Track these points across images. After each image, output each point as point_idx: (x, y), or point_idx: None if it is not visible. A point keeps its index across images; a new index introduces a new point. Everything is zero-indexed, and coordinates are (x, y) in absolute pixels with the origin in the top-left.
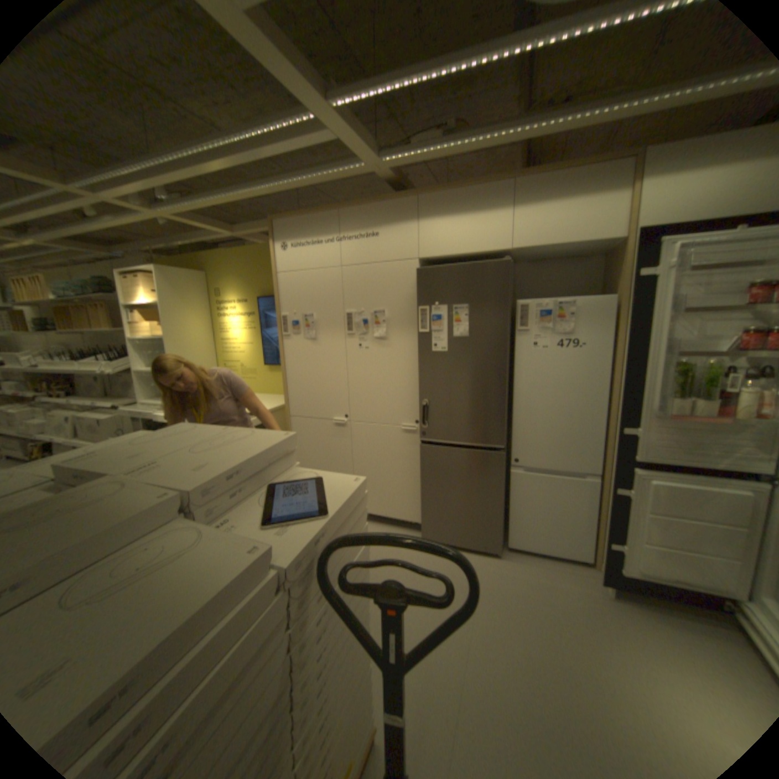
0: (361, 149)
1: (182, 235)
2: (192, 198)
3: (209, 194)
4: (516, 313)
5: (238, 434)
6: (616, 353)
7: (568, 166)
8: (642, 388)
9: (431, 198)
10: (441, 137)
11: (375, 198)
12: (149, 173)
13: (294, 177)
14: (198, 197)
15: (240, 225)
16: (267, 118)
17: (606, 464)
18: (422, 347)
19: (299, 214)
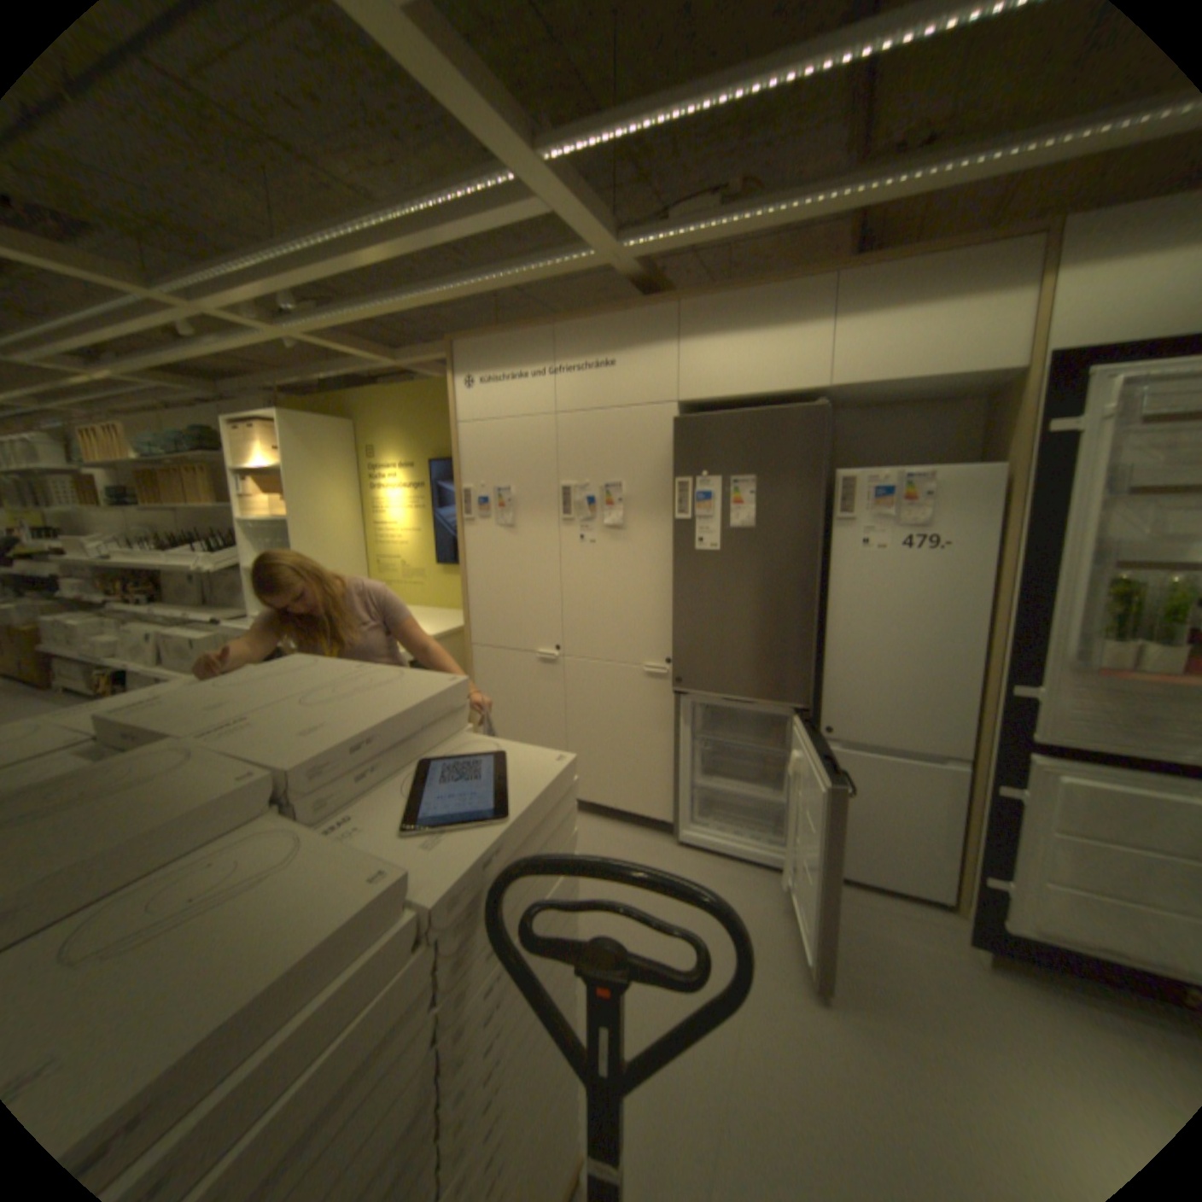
0: (590, 227)
1: (322, 364)
2: (334, 308)
3: (359, 302)
4: (835, 491)
5: (381, 676)
6: (1005, 559)
7: (930, 250)
8: (1049, 619)
9: (700, 305)
10: (718, 207)
11: (612, 306)
12: (269, 270)
13: (487, 274)
14: (342, 306)
15: (407, 349)
16: (444, 181)
17: (981, 742)
18: (680, 542)
19: (494, 332)
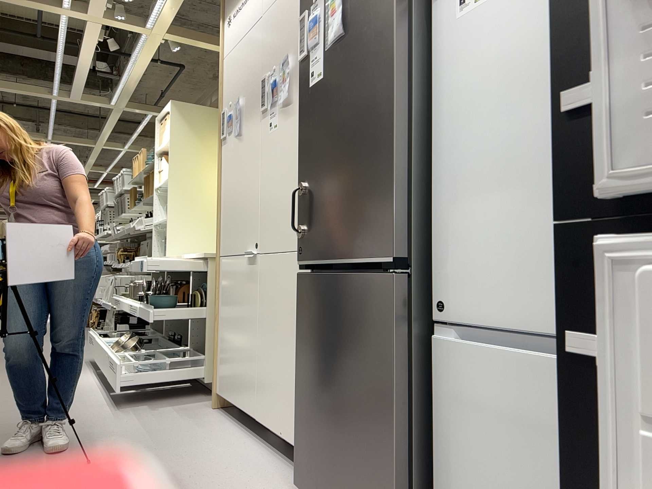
0: None
1: None
2: None
3: None
4: None
5: None
6: None
7: None
8: None
9: None
10: None
11: None
12: None
13: None
14: None
15: None
16: None
17: None
18: (302, 85)
19: None
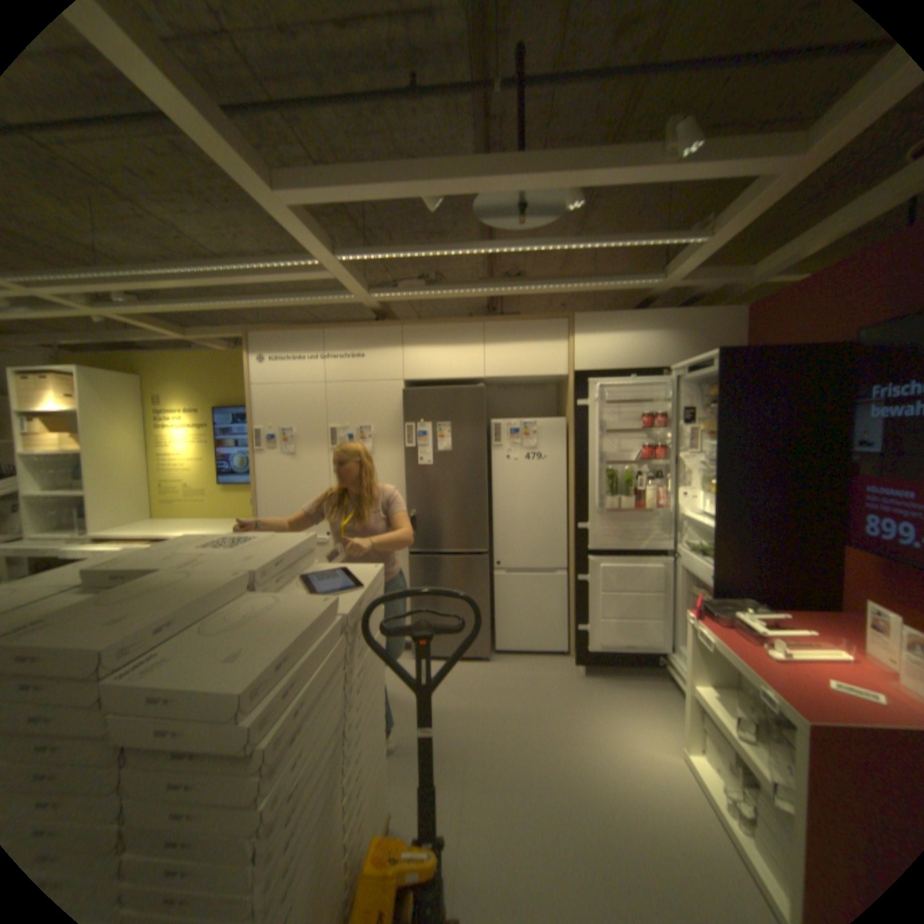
0: (356, 288)
1: (112, 333)
2: (156, 304)
3: (179, 303)
4: (491, 432)
5: (252, 542)
6: (569, 464)
7: (523, 319)
8: (587, 491)
9: (415, 331)
10: (424, 286)
11: (362, 325)
12: (118, 280)
13: (283, 300)
14: (163, 304)
15: (196, 330)
16: (273, 258)
17: (569, 558)
18: (409, 461)
19: (281, 330)
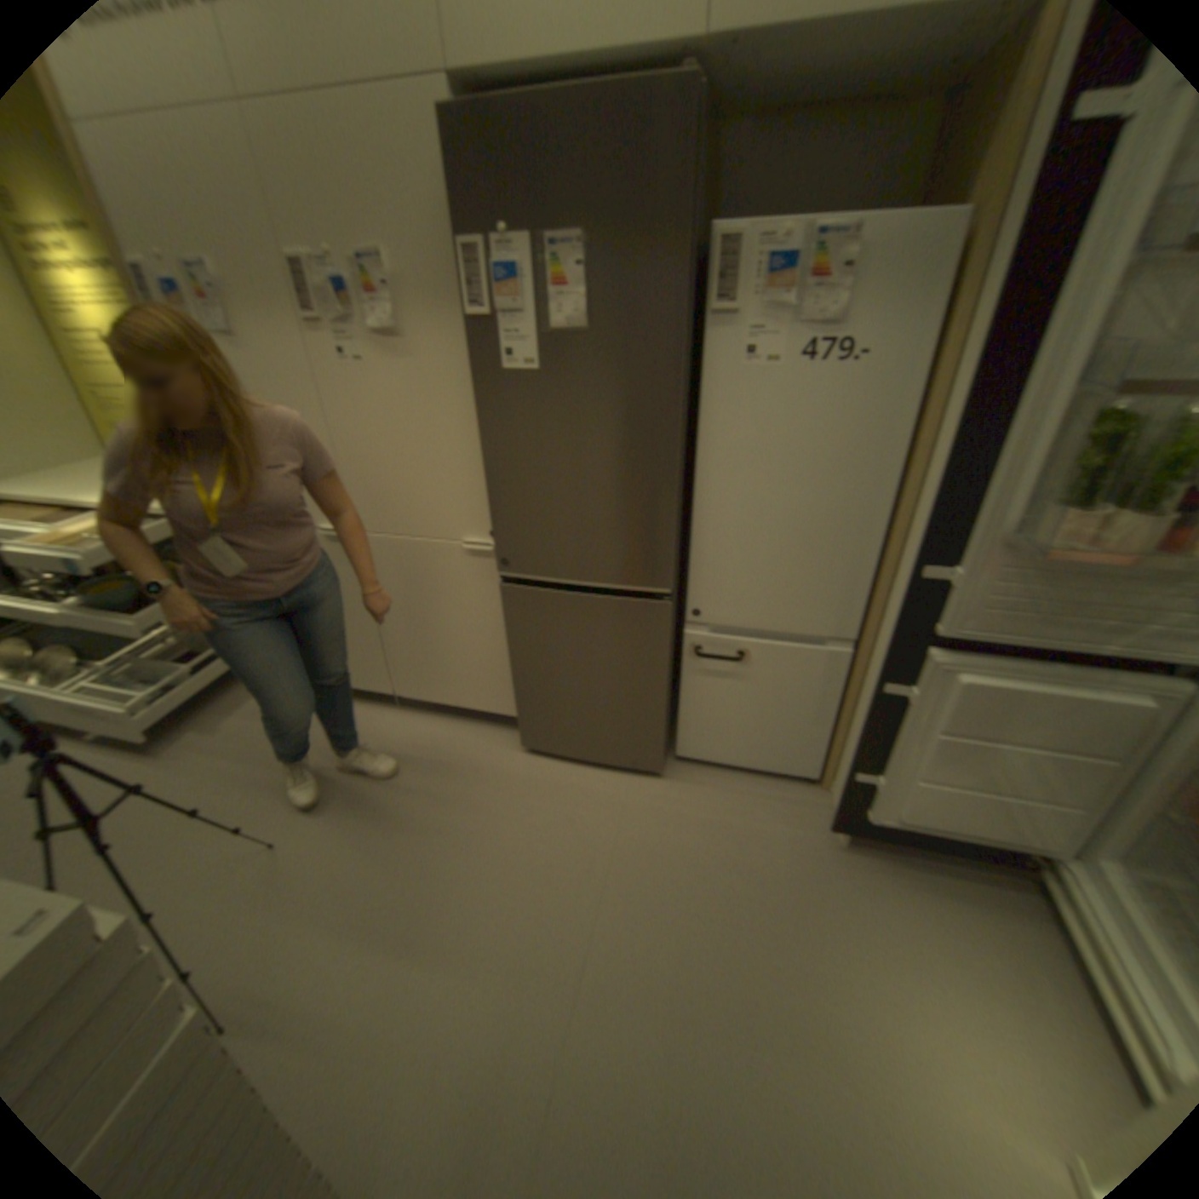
0: None
1: None
2: None
3: None
4: (709, 261)
5: None
6: (935, 374)
7: None
8: (988, 471)
9: None
10: None
11: None
12: None
13: None
14: None
15: None
16: None
17: (866, 617)
18: (477, 355)
19: None
